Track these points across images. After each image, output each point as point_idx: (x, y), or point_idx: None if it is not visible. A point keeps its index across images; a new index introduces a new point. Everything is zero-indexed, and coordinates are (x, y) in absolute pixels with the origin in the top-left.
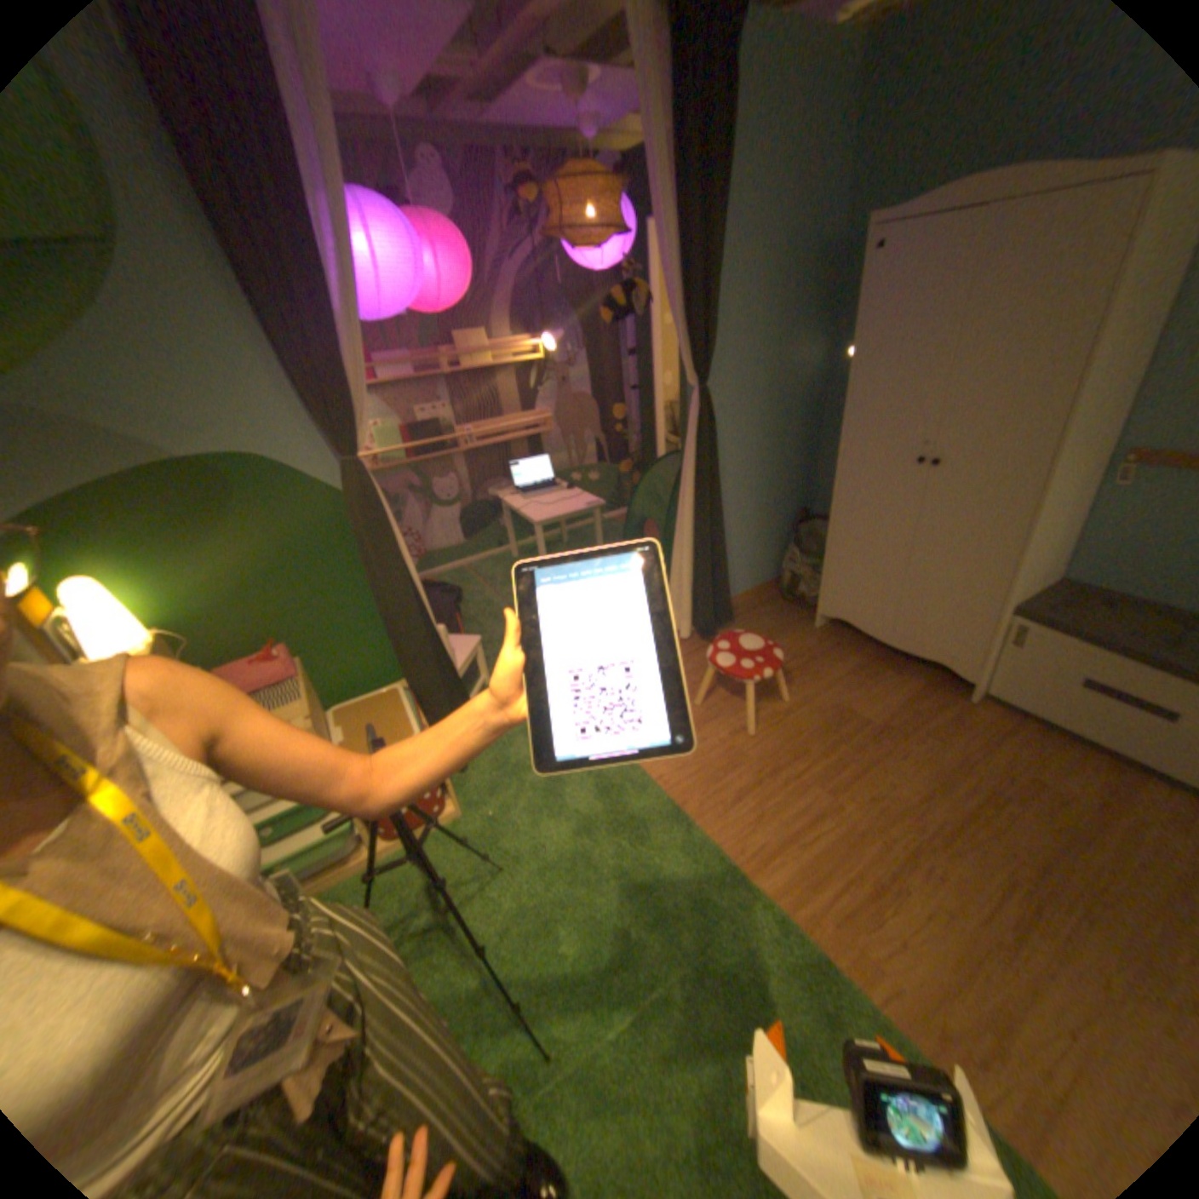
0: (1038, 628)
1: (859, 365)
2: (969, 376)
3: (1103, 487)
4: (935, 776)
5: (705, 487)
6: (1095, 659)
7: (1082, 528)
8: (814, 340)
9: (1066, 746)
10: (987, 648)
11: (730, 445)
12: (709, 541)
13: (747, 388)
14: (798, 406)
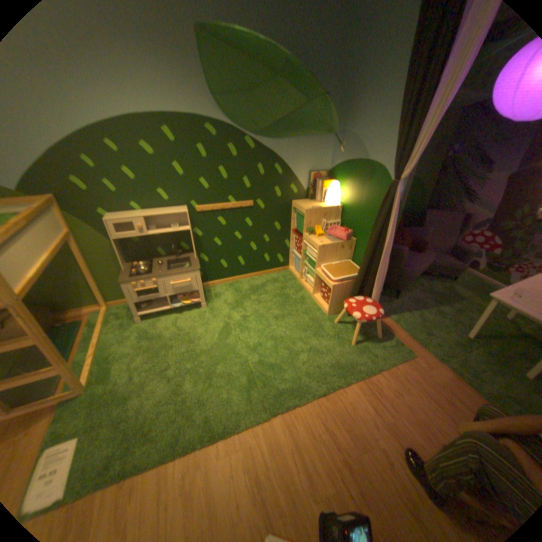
0: None
1: None
2: None
3: None
4: None
5: None
6: None
7: None
8: None
9: None
10: None
11: None
12: None
13: None
14: None
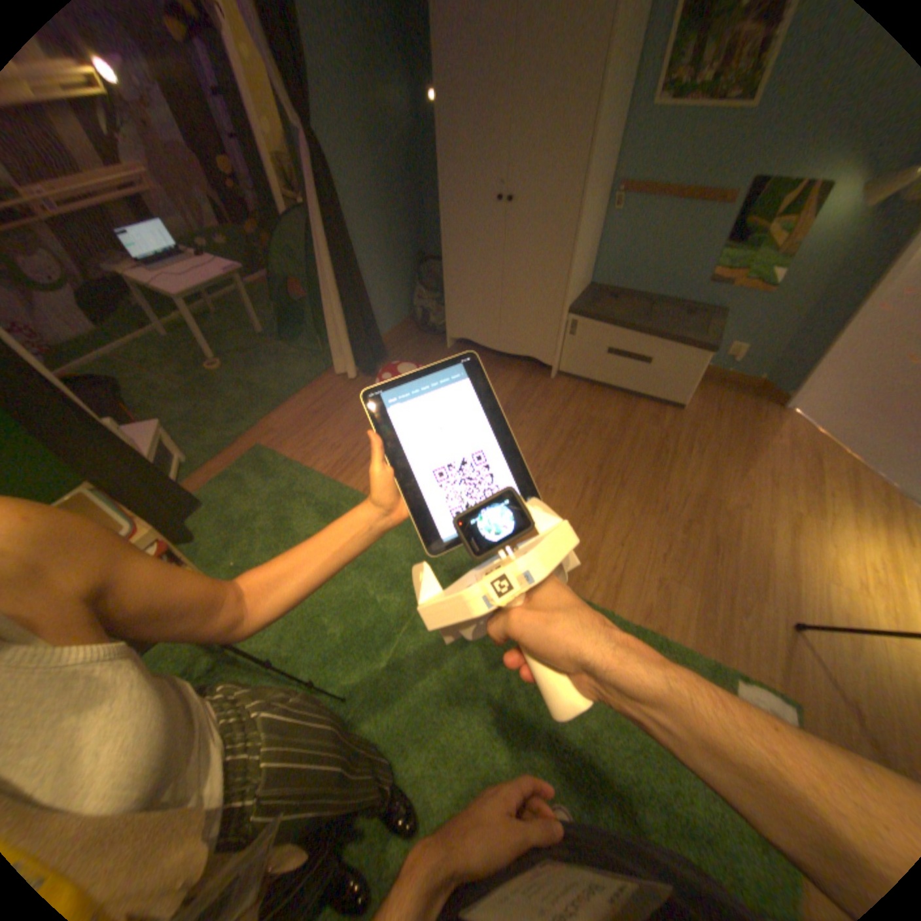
0: (581, 320)
1: (440, 107)
2: (522, 120)
3: (607, 212)
4: (538, 431)
5: (336, 238)
6: (611, 334)
7: (597, 245)
8: (397, 82)
9: (600, 392)
10: (555, 339)
11: (347, 194)
12: (352, 289)
13: (348, 132)
14: (396, 152)
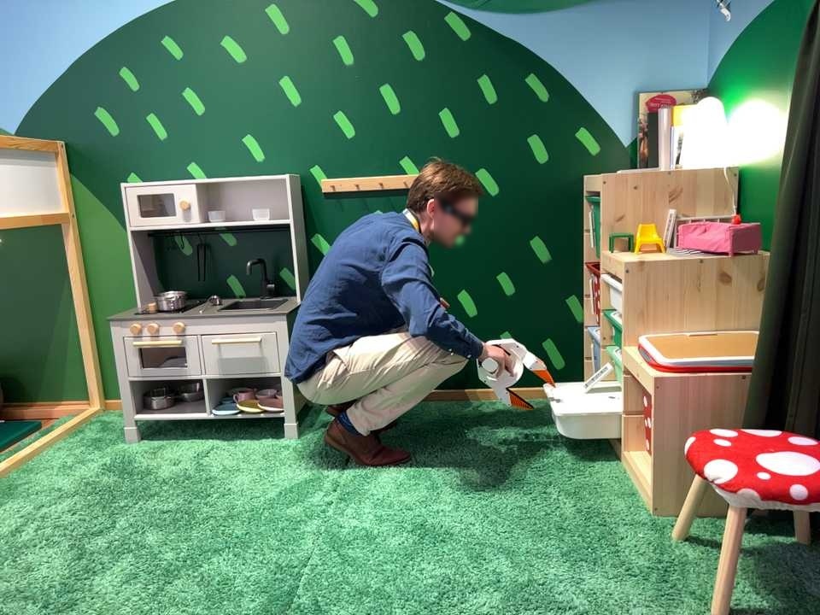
0: None
1: None
2: None
3: None
4: None
5: None
6: None
7: None
8: None
9: None
10: None
11: None
12: None
13: None
14: None
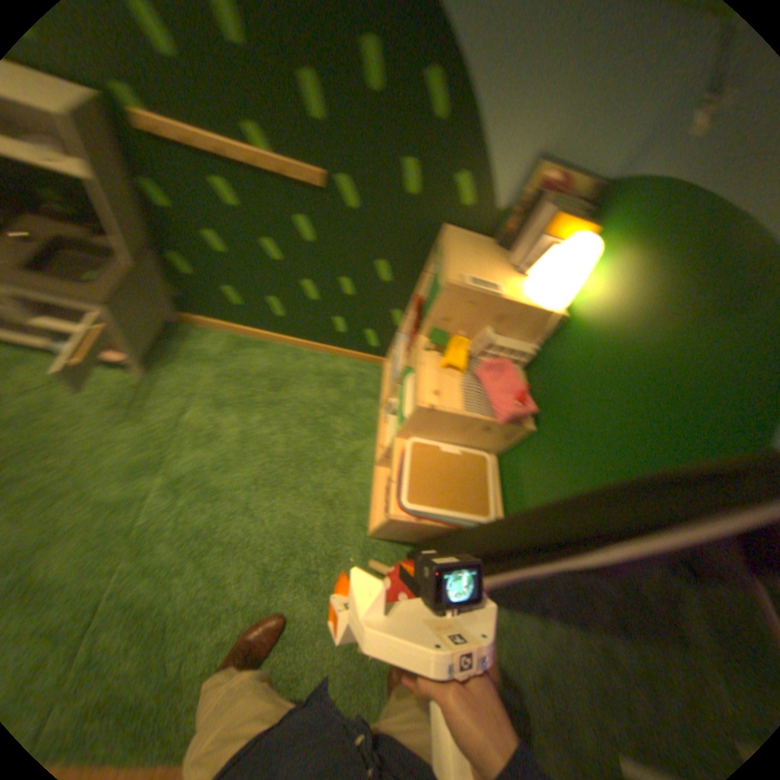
0: None
1: None
2: None
3: None
4: None
5: None
6: None
7: None
8: None
9: None
10: None
11: None
12: None
13: None
14: None
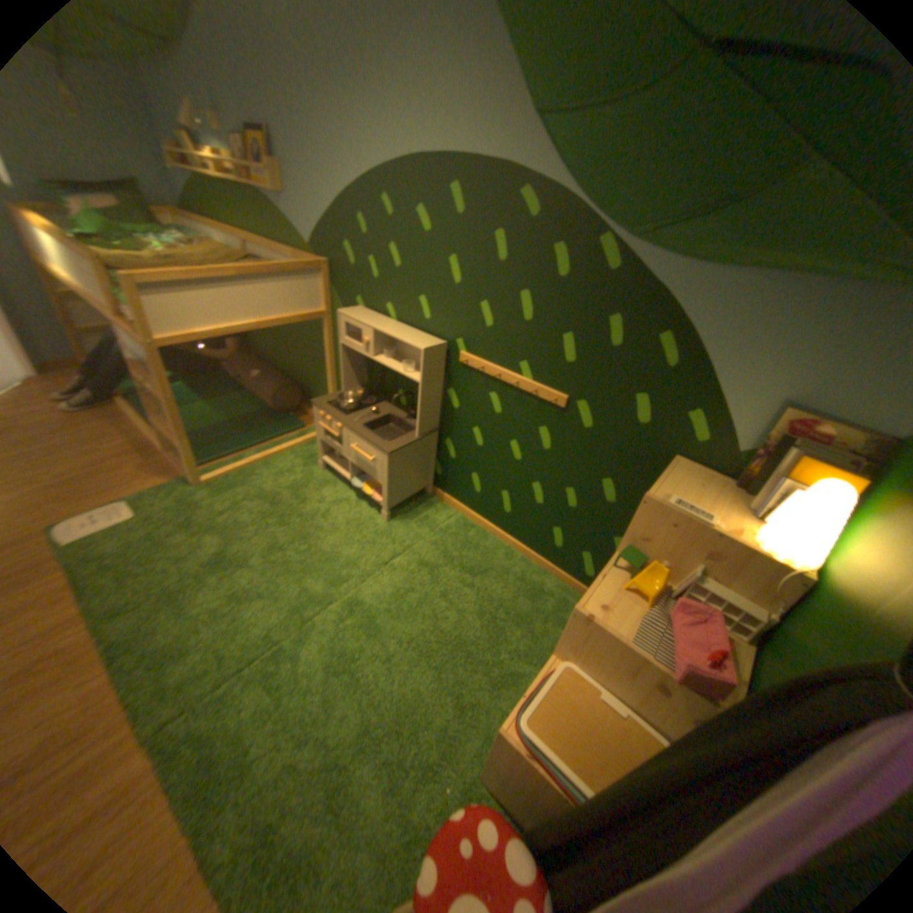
0: None
1: None
2: None
3: None
4: None
5: None
6: None
7: None
8: None
9: None
10: None
11: None
12: None
13: None
14: None
